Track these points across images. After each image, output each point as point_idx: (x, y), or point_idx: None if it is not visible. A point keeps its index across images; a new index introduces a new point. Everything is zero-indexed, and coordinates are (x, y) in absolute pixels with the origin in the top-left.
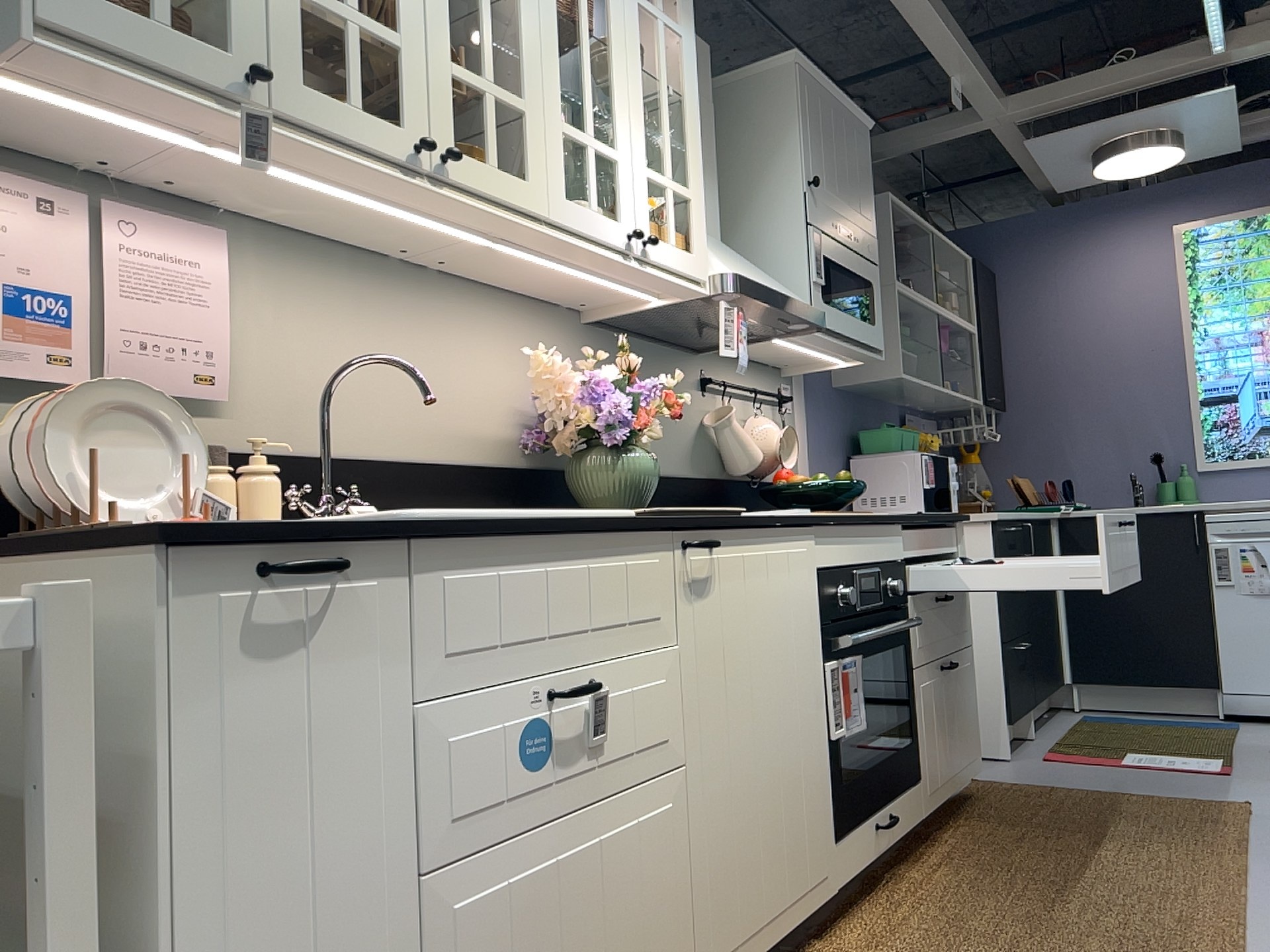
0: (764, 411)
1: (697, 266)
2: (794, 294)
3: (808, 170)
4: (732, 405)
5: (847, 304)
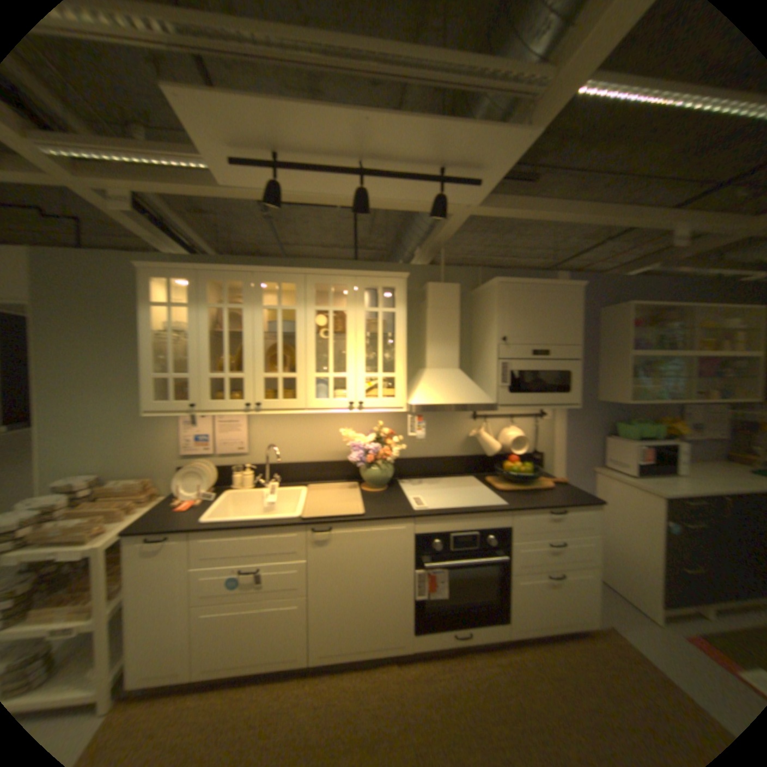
0: (521, 421)
1: (394, 403)
2: (475, 397)
3: (501, 332)
4: (484, 426)
5: (542, 385)
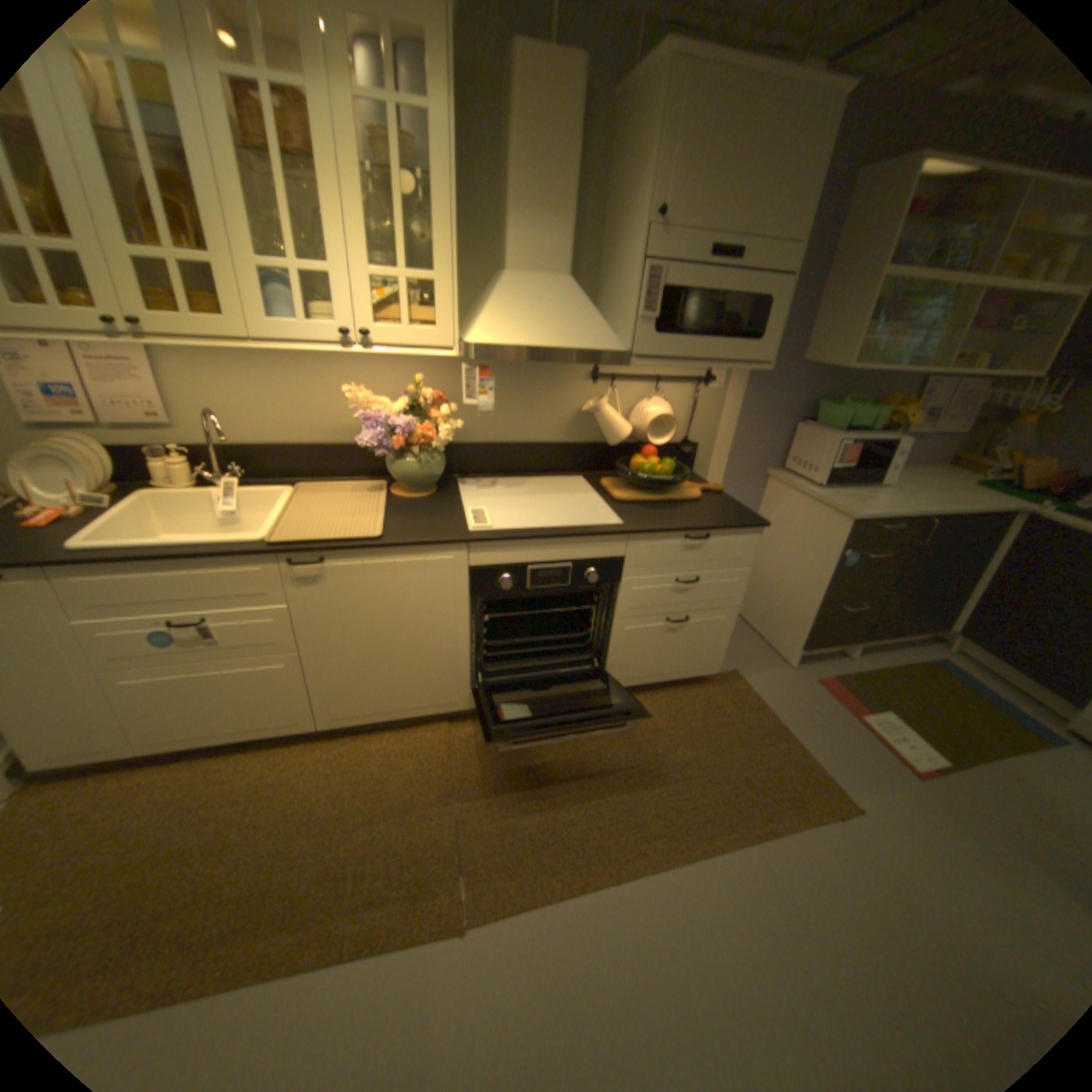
0: (674, 390)
1: (438, 339)
2: (595, 337)
3: (661, 196)
4: (611, 394)
5: (719, 323)
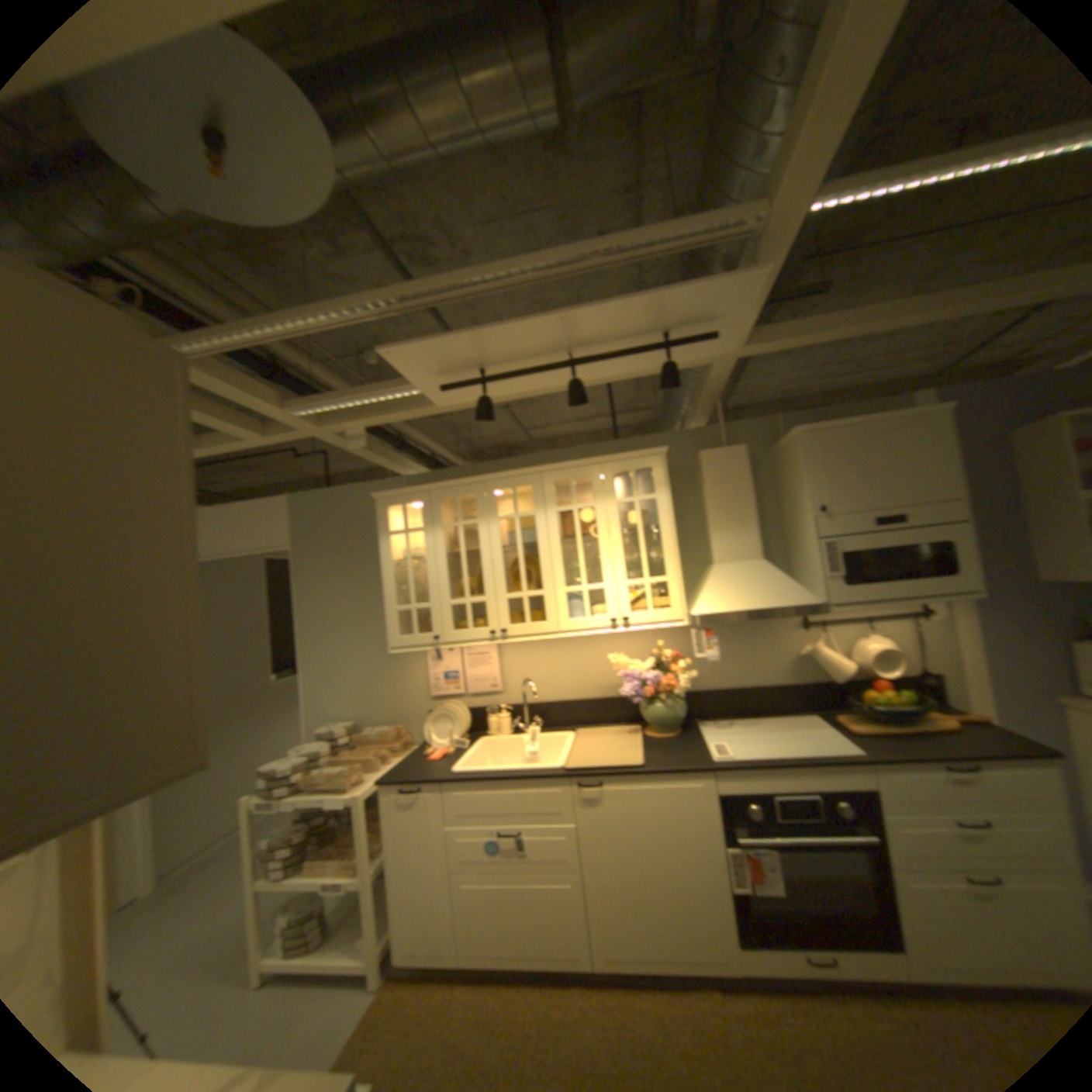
0: (893, 628)
1: (674, 616)
2: (793, 597)
3: (819, 501)
4: (827, 638)
5: (908, 569)
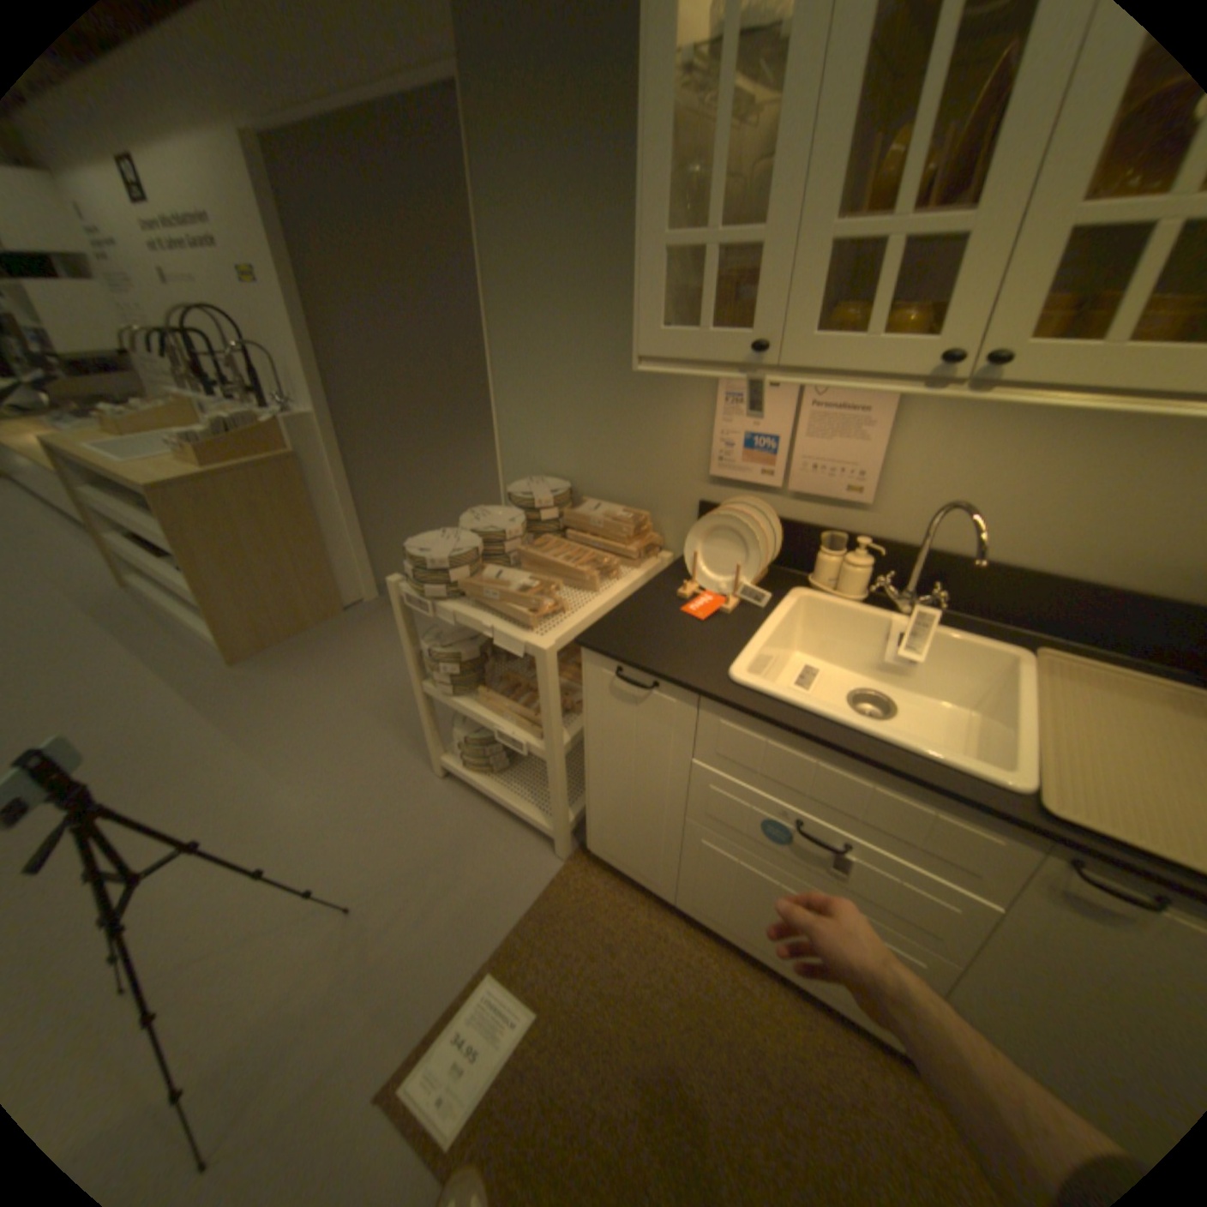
0: None
1: None
2: None
3: None
4: None
5: None
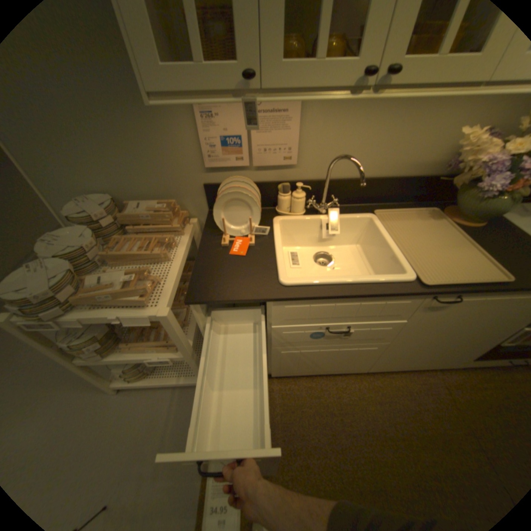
0: None
1: None
2: None
3: None
4: None
5: None
